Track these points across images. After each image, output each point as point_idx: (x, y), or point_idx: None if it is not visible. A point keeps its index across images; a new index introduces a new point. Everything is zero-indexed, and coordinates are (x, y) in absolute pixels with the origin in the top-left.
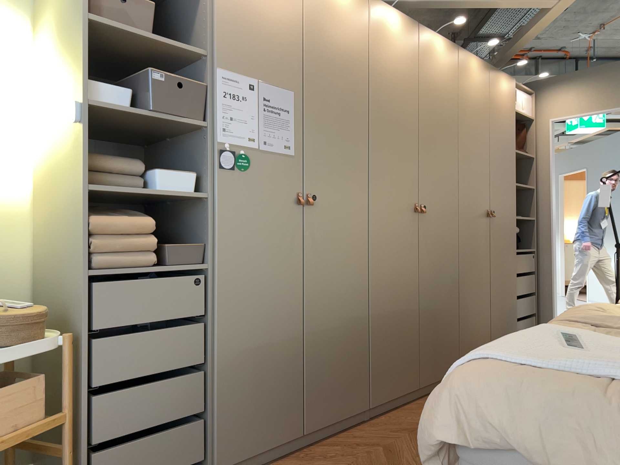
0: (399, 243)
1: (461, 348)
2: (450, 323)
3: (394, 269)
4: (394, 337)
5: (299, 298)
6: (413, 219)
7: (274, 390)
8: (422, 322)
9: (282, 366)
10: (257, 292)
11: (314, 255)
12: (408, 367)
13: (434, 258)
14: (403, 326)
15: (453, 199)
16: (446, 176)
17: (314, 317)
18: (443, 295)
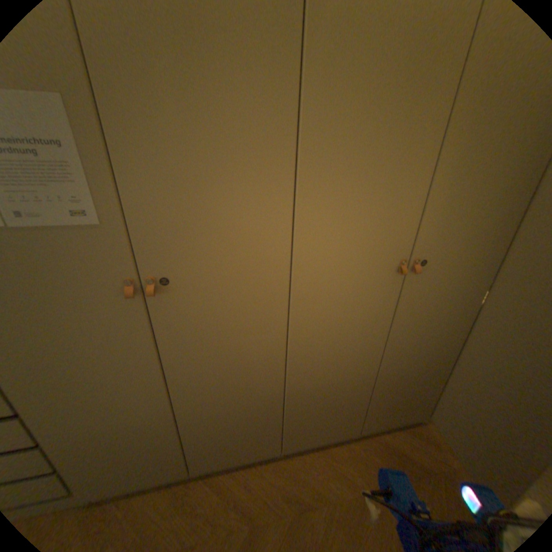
0: (350, 318)
1: (441, 404)
2: (431, 385)
3: (335, 347)
4: (325, 407)
5: (159, 391)
6: (389, 284)
7: (140, 458)
8: (379, 389)
9: (148, 442)
10: (84, 394)
11: (178, 350)
12: (346, 425)
13: (423, 326)
14: (344, 397)
15: (500, 243)
16: (496, 207)
17: (189, 404)
18: (426, 362)
